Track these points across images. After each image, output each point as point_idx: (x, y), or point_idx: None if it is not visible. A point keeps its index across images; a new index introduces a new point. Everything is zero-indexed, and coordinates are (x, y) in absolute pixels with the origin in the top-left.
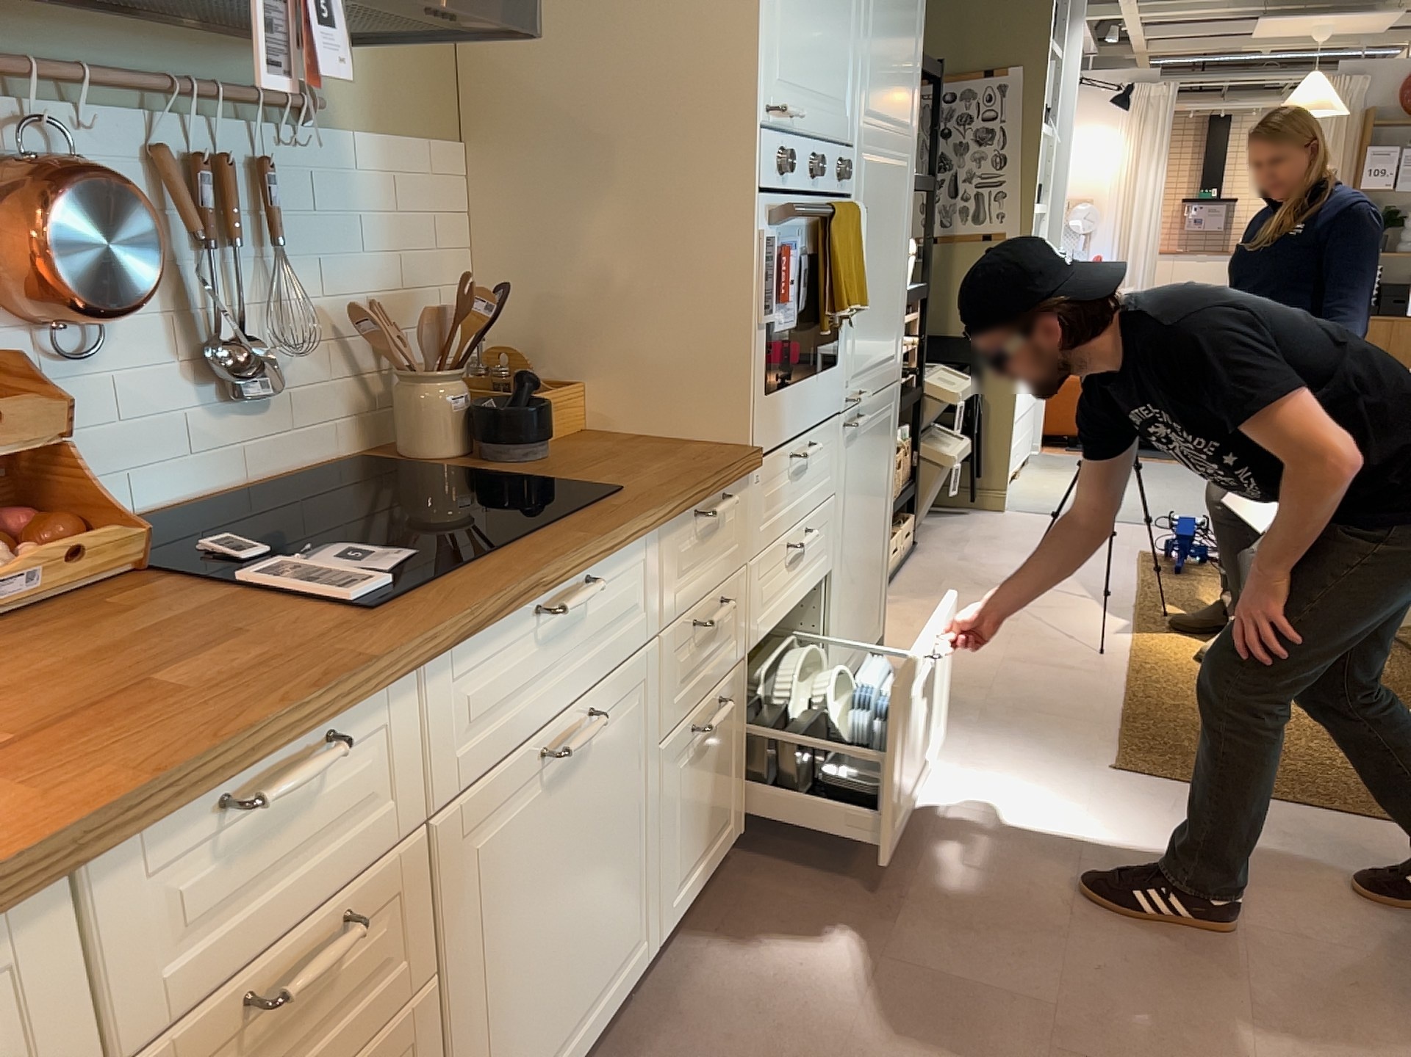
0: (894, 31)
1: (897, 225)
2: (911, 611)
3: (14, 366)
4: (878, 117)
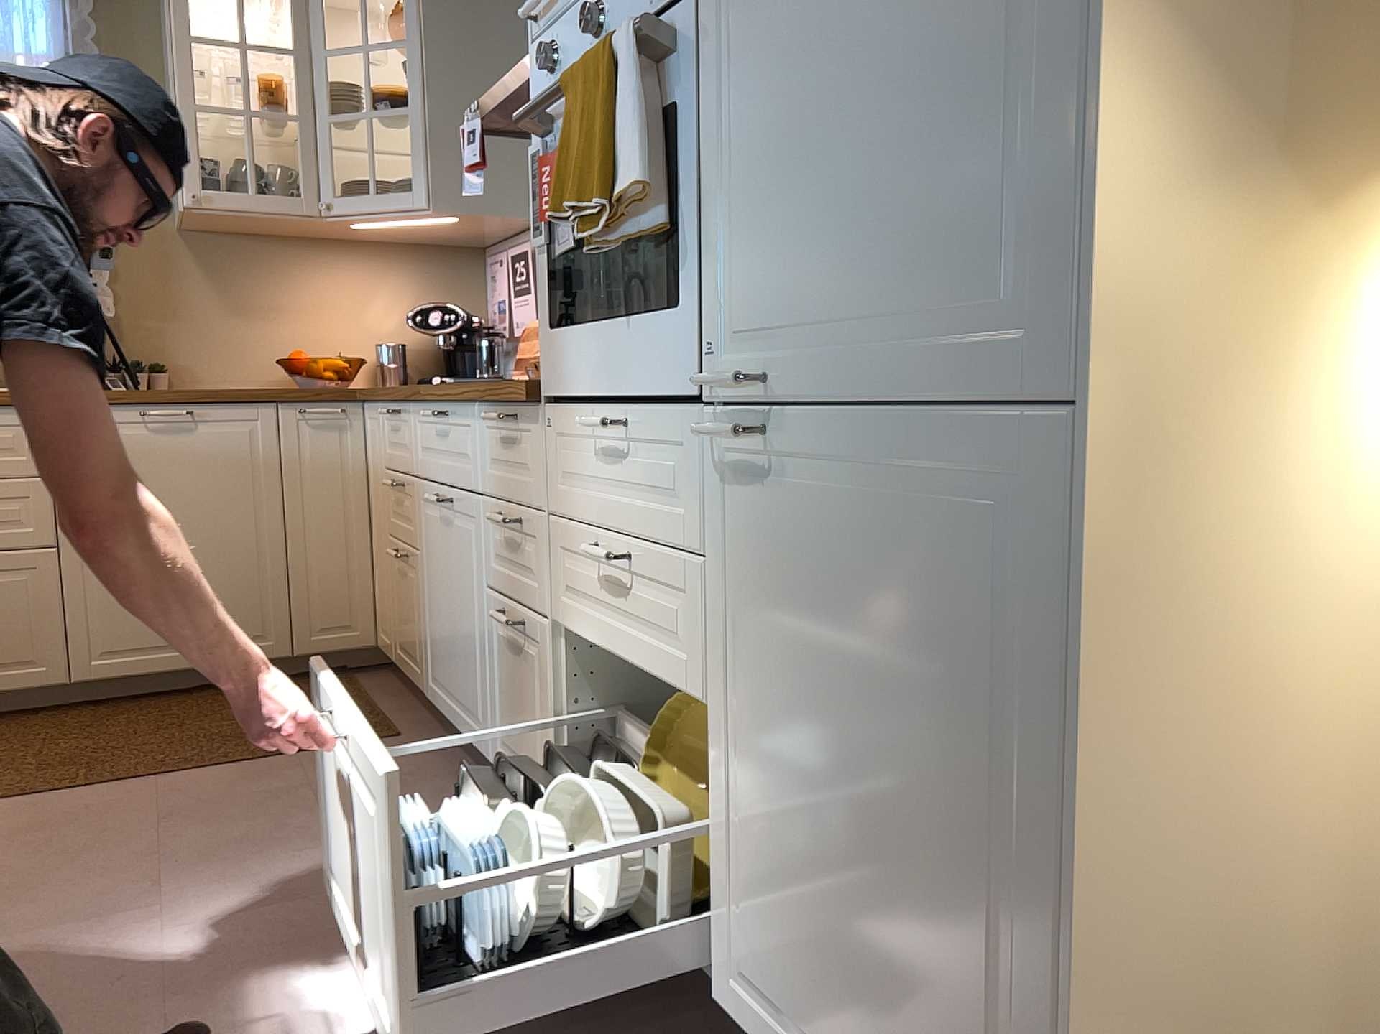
0: None
1: None
2: None
3: None
4: None
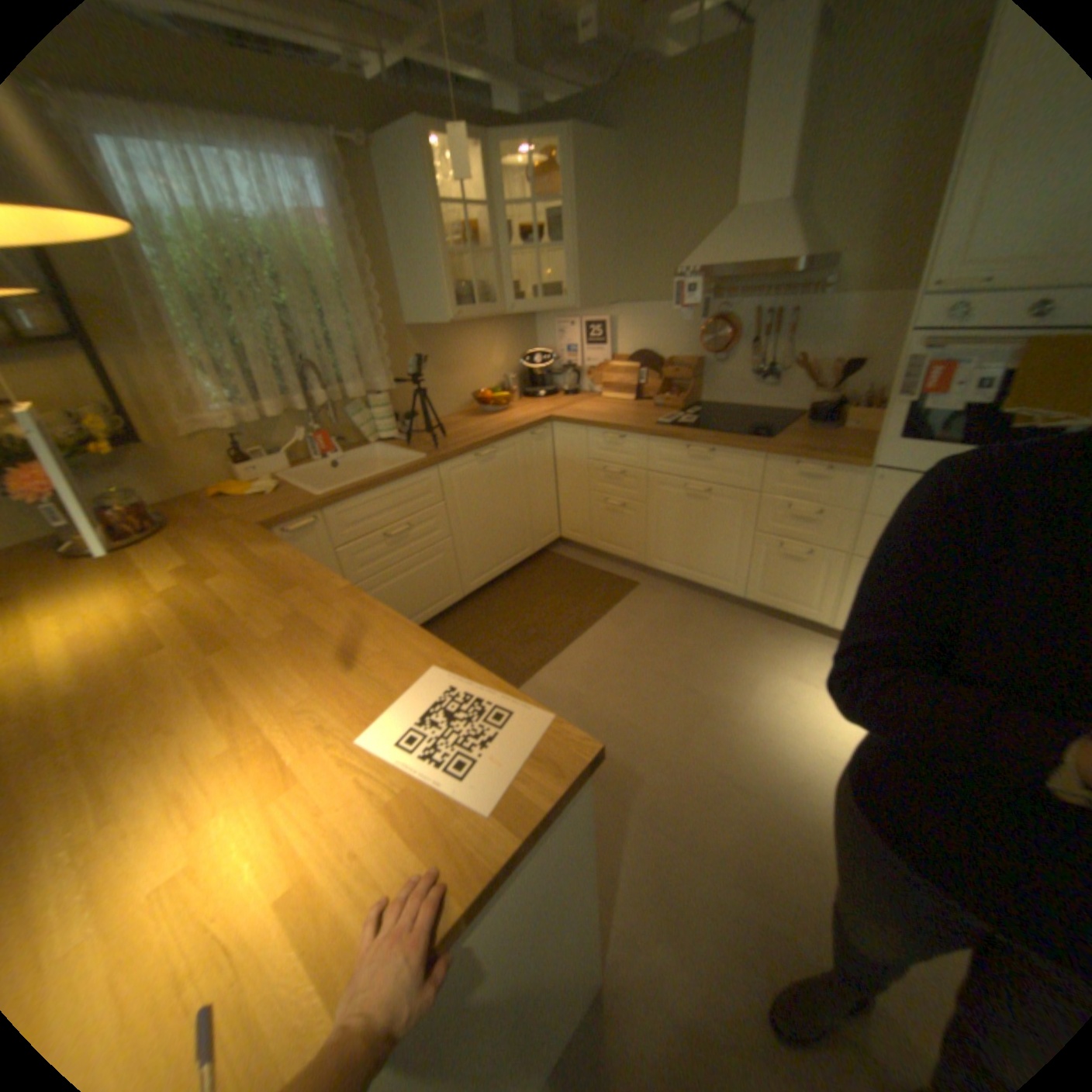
0: None
1: None
2: None
3: (698, 361)
4: None
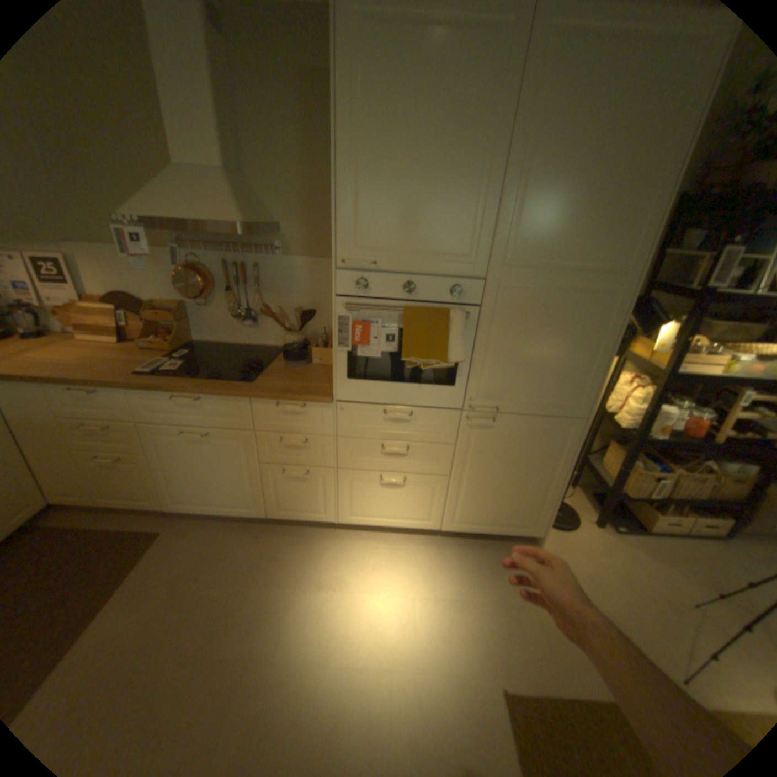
0: (576, 203)
1: (579, 328)
2: (621, 553)
3: (181, 305)
4: (533, 260)
